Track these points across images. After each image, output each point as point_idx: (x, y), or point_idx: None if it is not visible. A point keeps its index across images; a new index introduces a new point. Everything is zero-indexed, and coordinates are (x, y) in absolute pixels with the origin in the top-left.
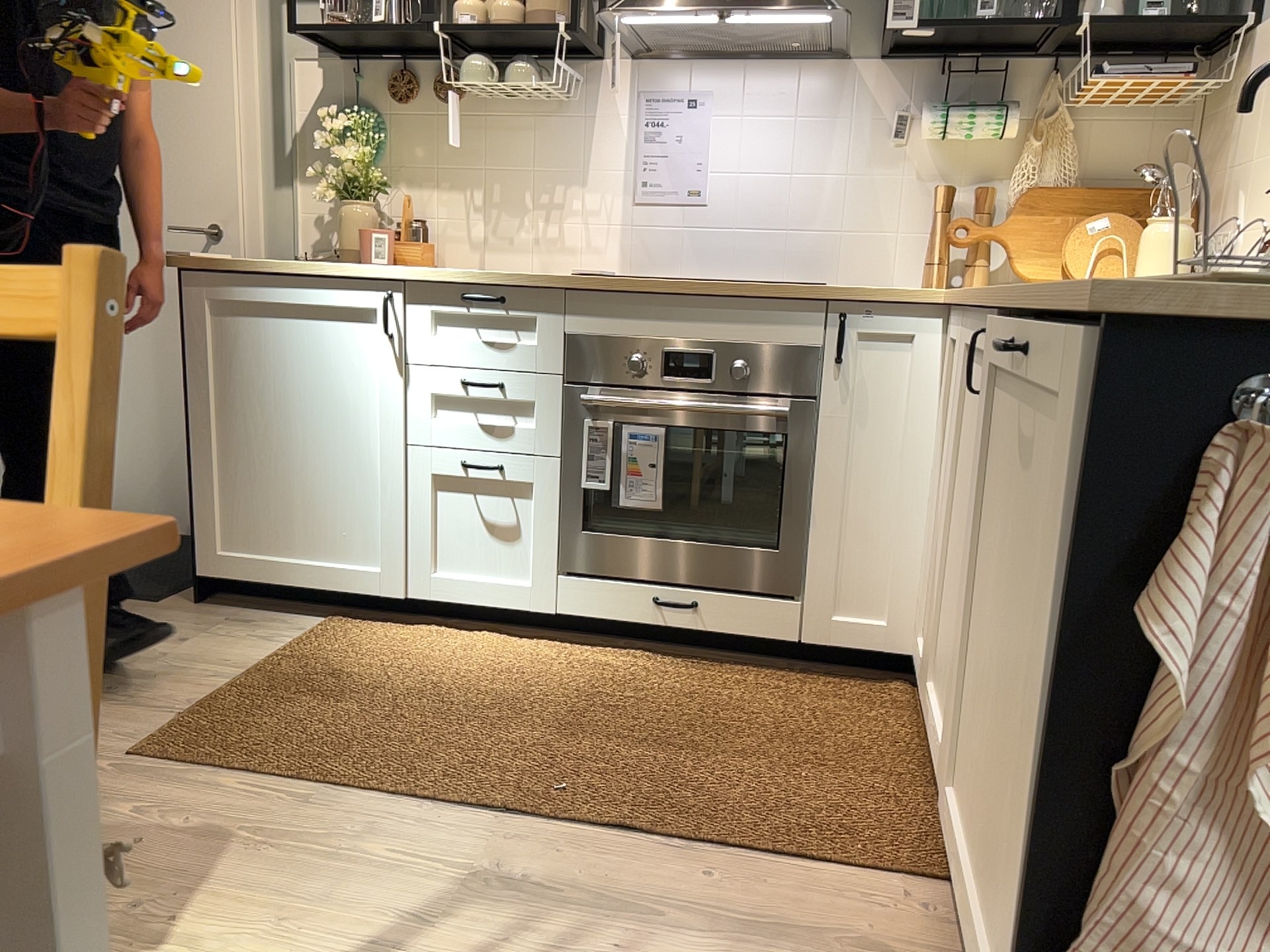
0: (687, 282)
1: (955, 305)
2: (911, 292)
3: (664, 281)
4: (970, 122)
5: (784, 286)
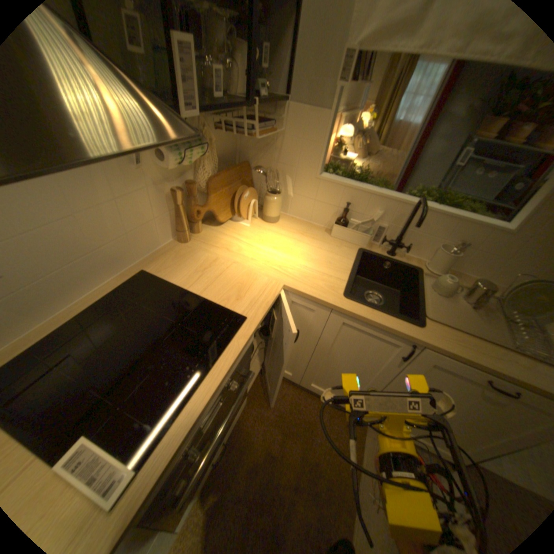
0: (206, 397)
1: (307, 296)
2: (275, 292)
3: (193, 414)
4: (193, 153)
5: (244, 340)
